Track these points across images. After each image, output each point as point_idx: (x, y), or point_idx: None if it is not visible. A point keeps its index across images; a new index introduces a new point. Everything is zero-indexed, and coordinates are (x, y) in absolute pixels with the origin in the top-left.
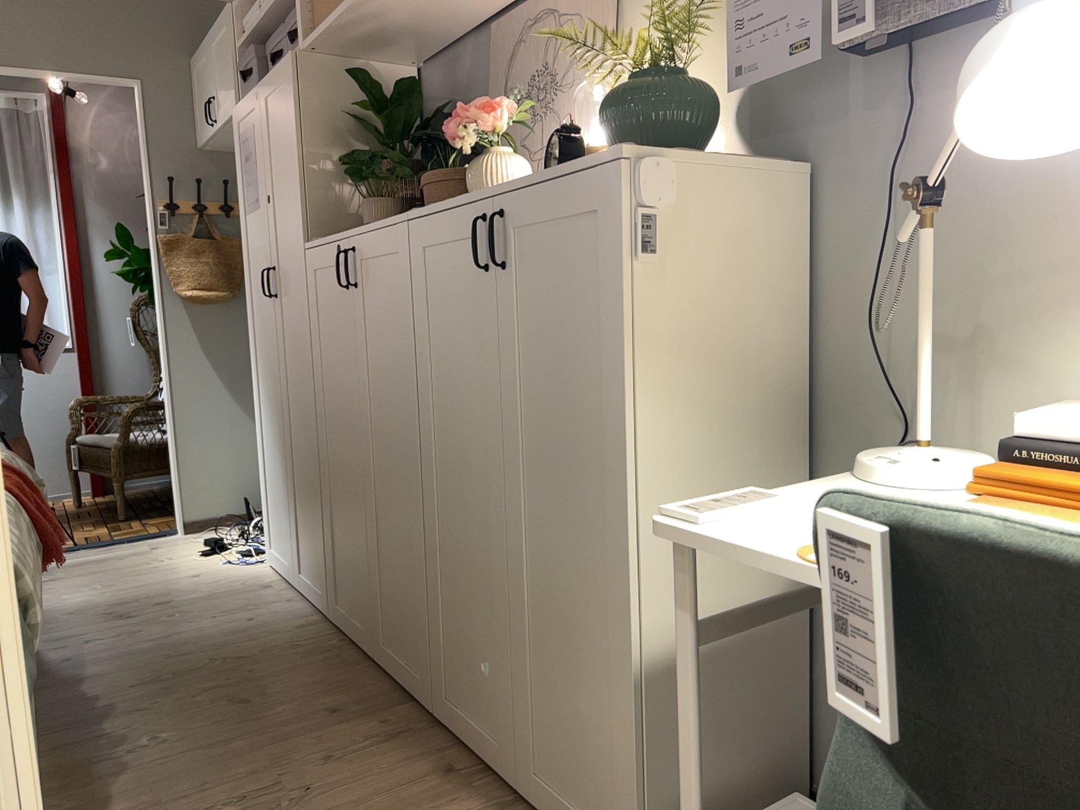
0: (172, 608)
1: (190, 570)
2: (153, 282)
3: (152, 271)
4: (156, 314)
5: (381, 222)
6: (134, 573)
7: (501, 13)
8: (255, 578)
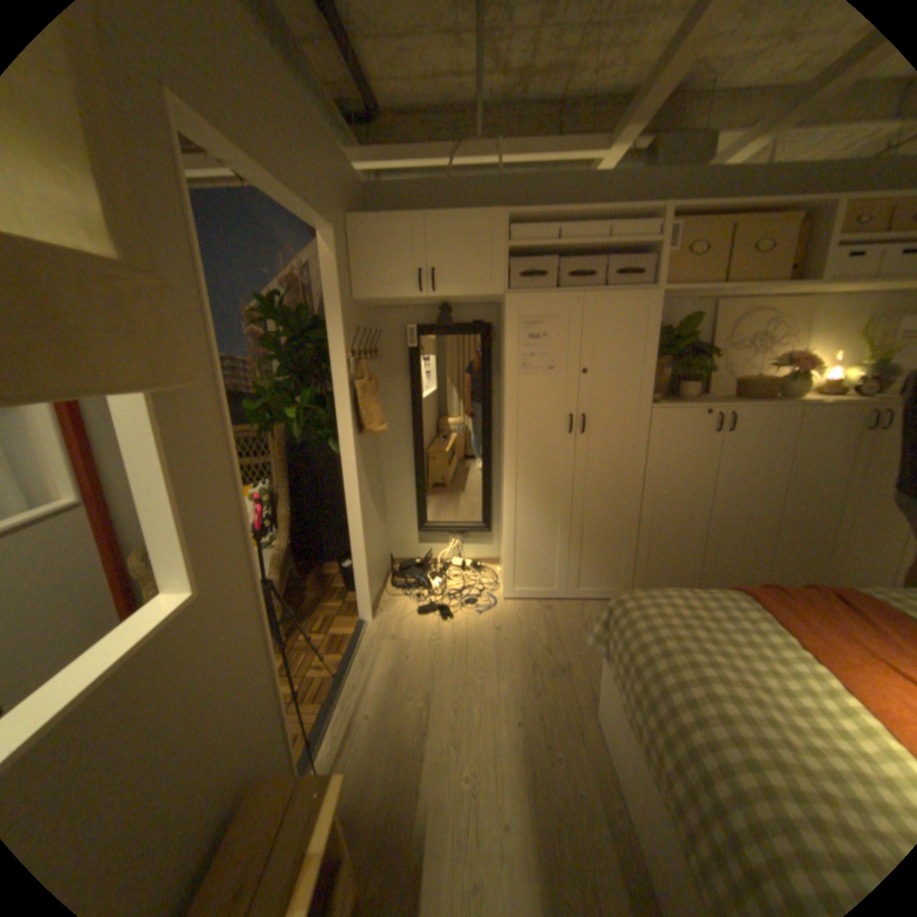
0: (564, 648)
1: (481, 630)
2: (340, 423)
3: (339, 414)
4: (343, 452)
5: (757, 402)
6: (459, 655)
7: (733, 298)
8: (529, 609)
